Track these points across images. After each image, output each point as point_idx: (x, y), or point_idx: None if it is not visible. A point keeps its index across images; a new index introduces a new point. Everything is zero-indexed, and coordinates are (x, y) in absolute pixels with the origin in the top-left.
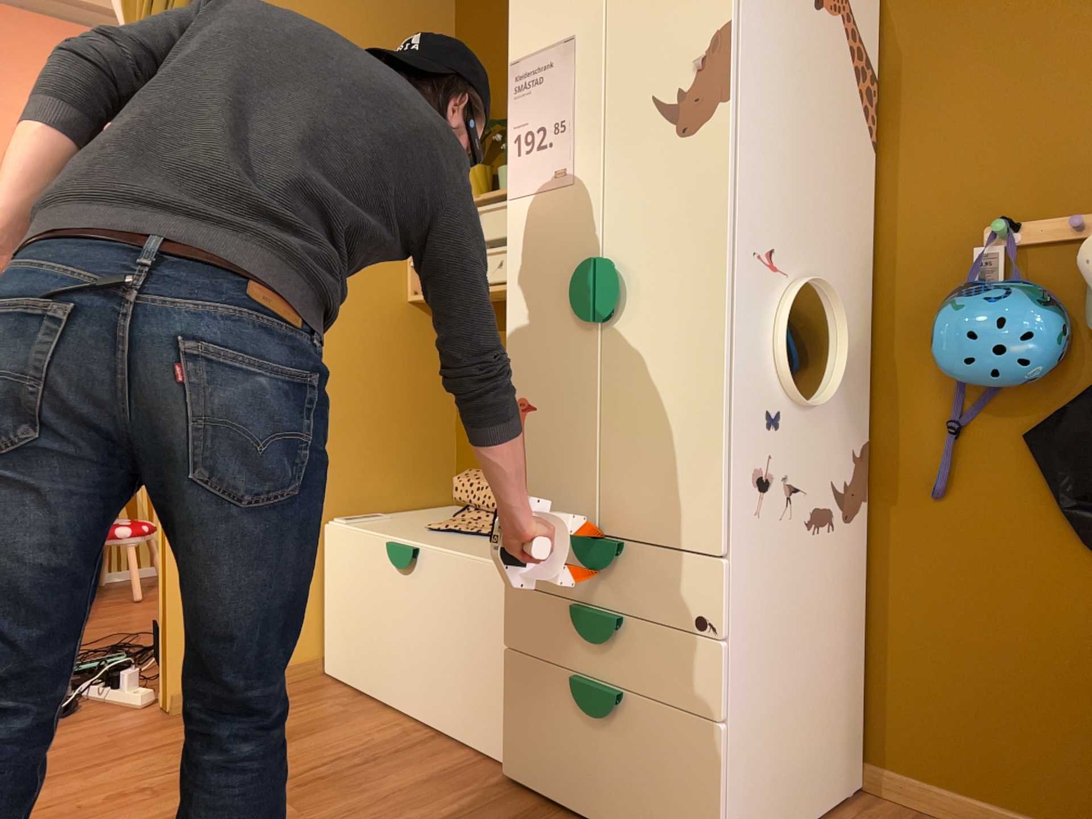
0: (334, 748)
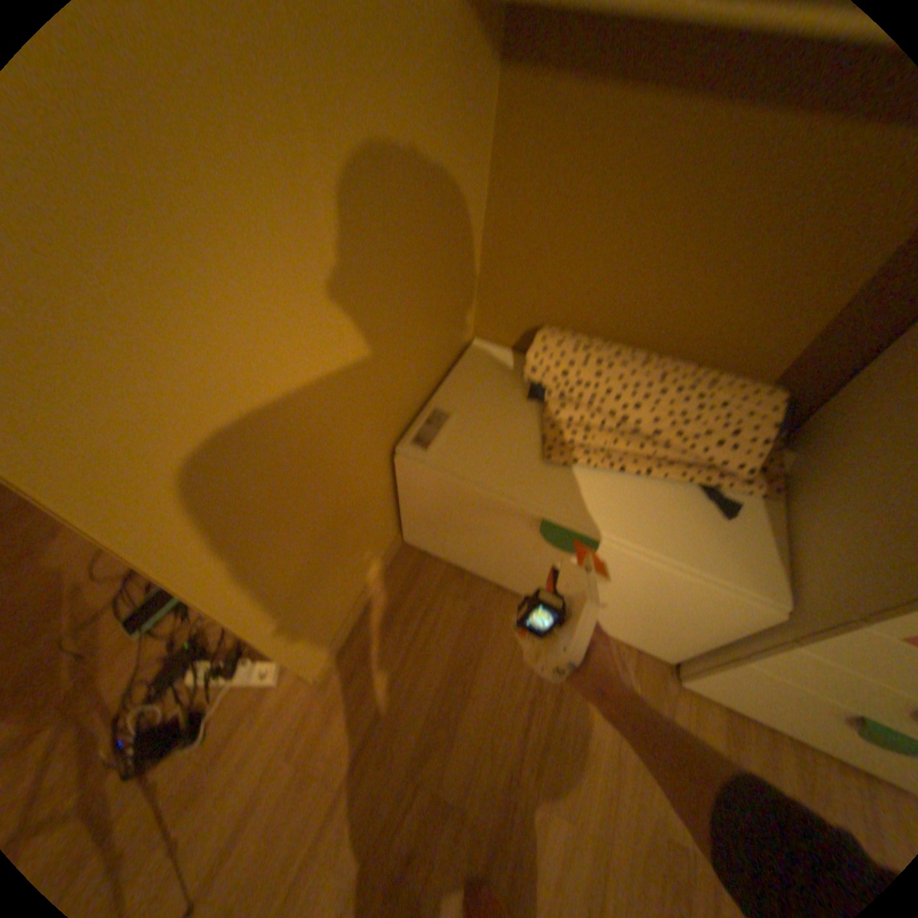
0: (513, 679)
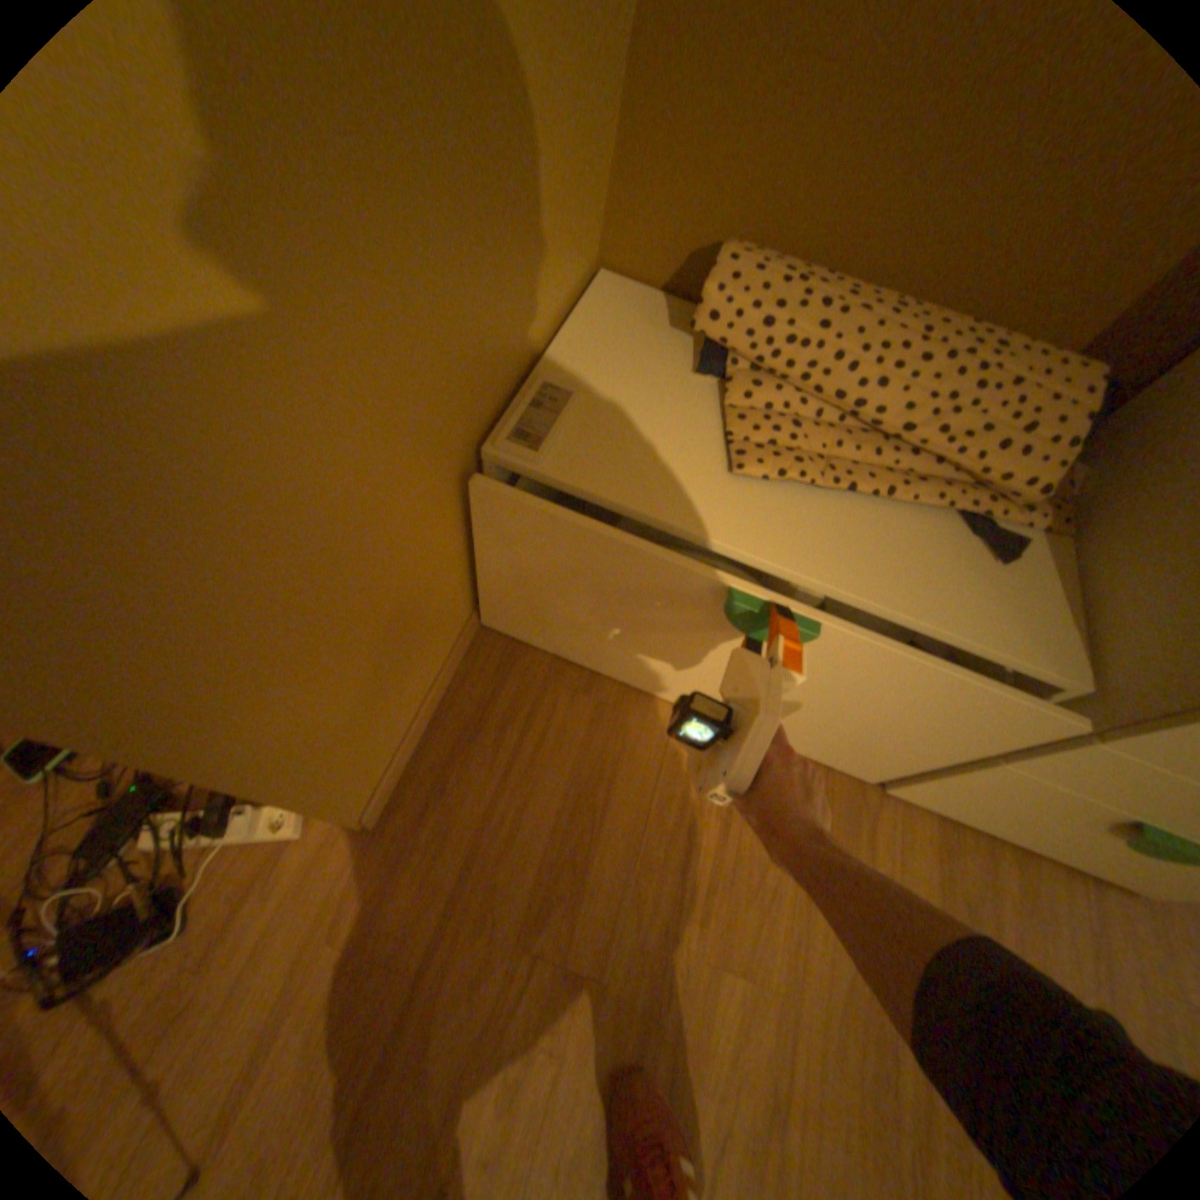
0: (663, 802)
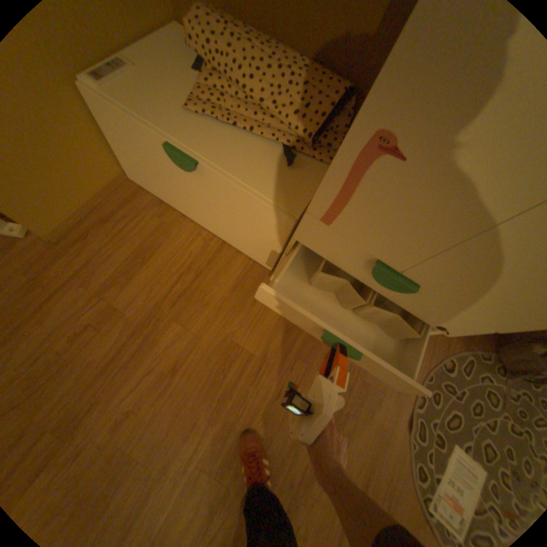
0: (174, 262)
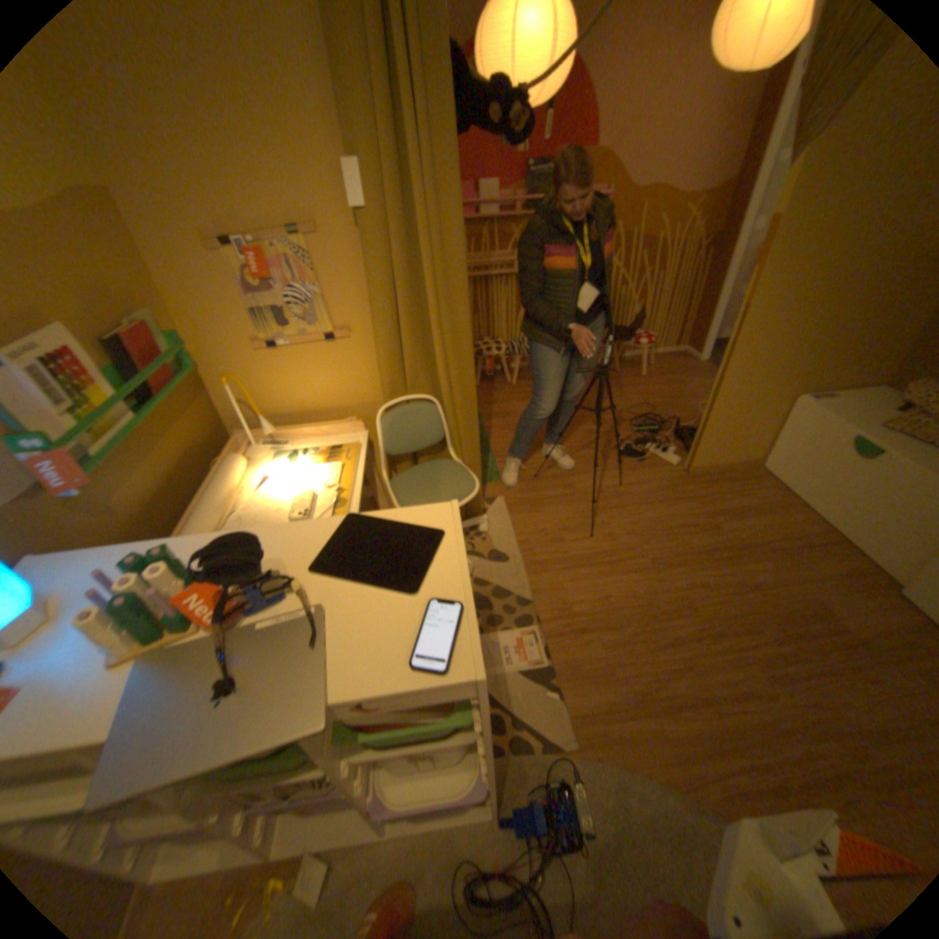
0: (785, 528)
